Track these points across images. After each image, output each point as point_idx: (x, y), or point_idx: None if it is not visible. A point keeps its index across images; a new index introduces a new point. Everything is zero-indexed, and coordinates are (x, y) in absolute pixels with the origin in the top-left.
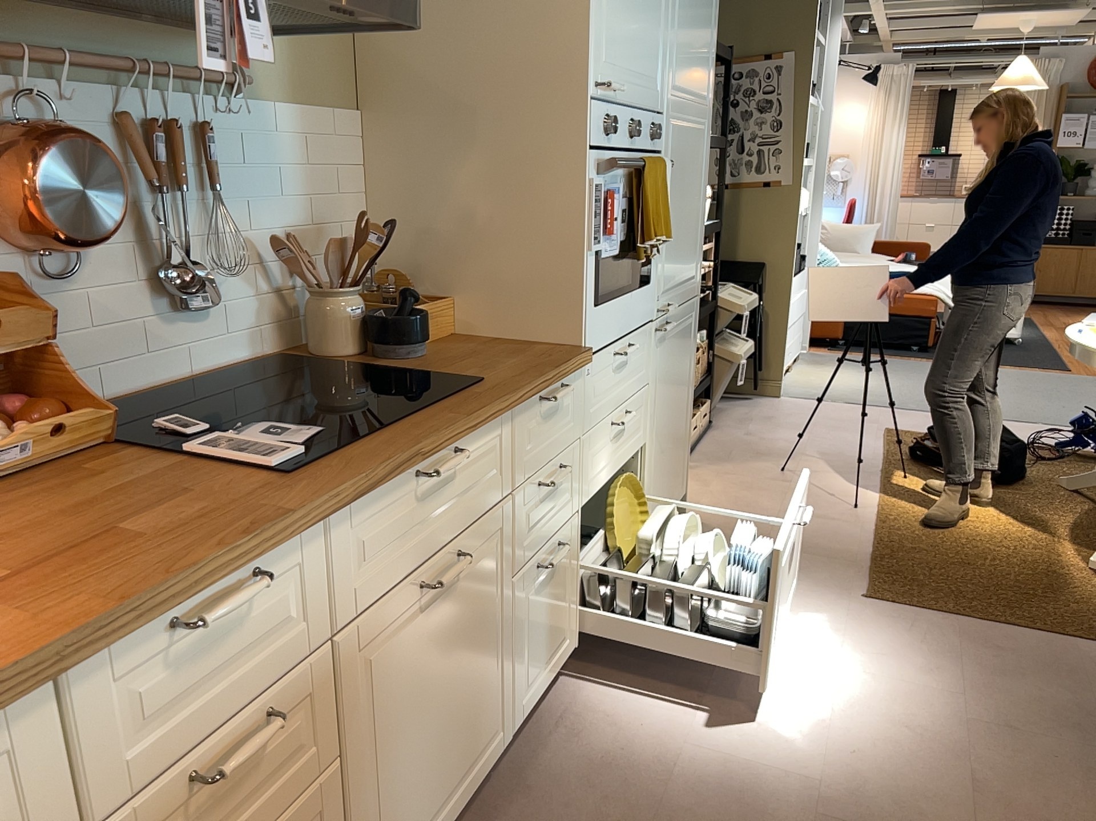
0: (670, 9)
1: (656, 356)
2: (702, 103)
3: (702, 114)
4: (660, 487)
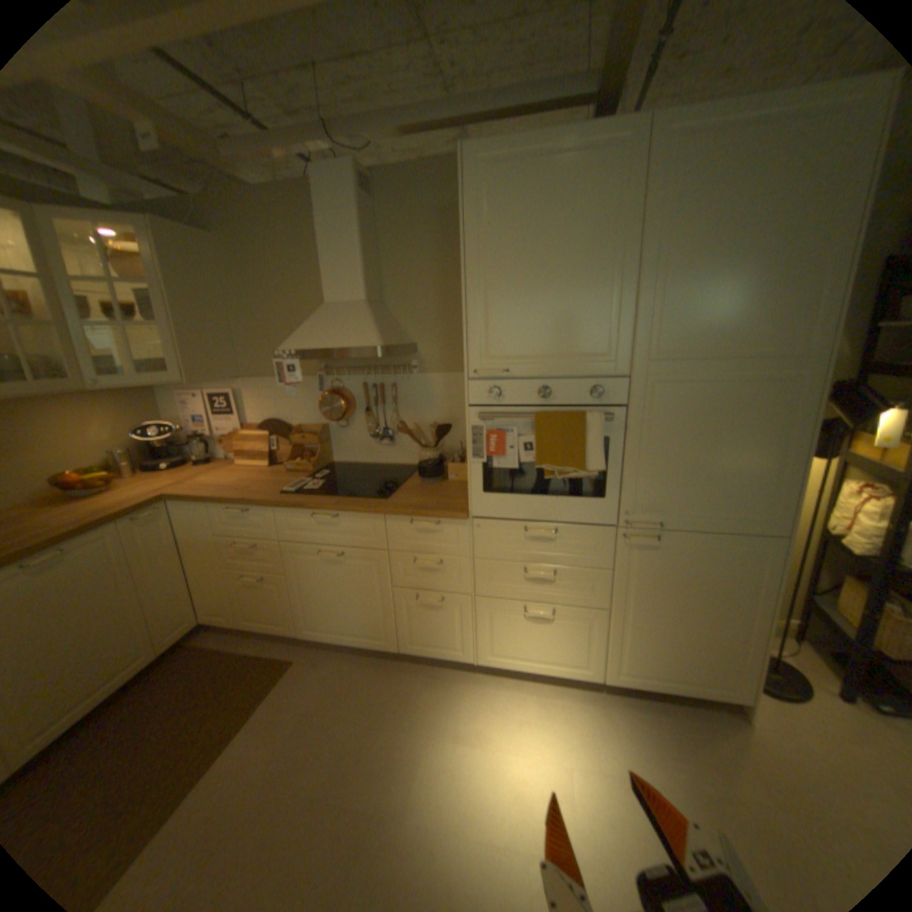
0: (637, 292)
1: (624, 554)
2: (780, 353)
3: (776, 364)
4: (649, 659)
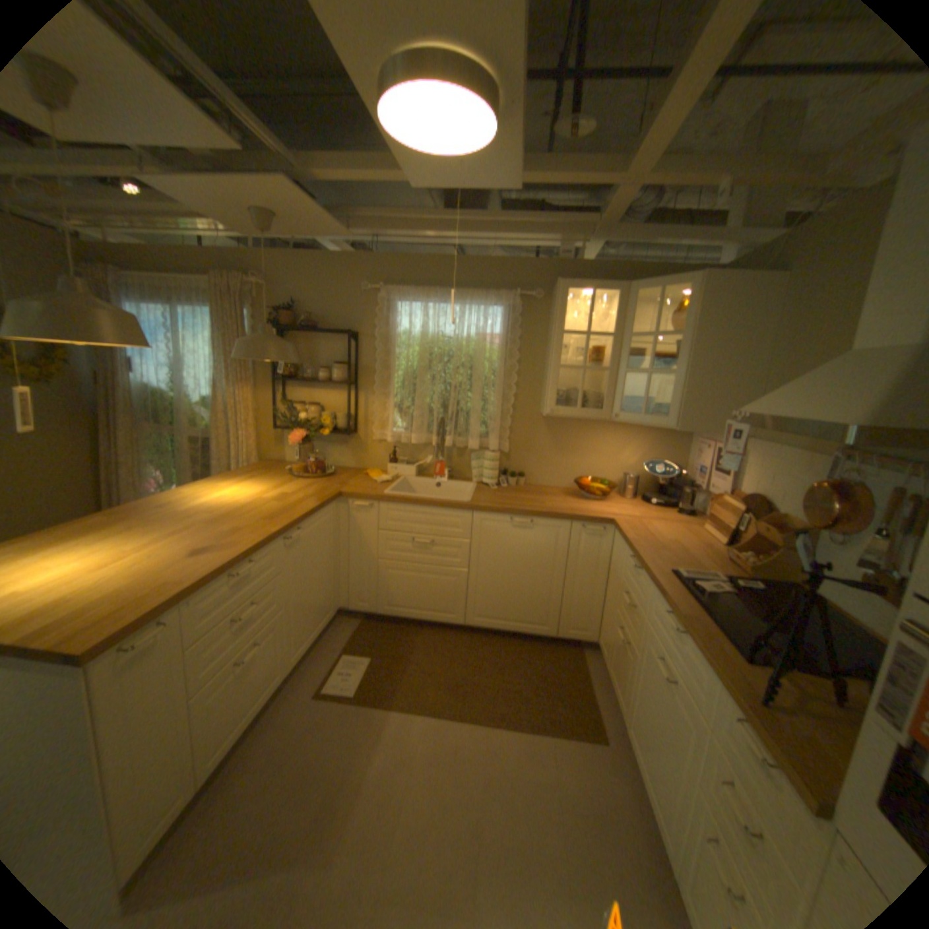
0: None
1: None
2: None
3: None
4: None
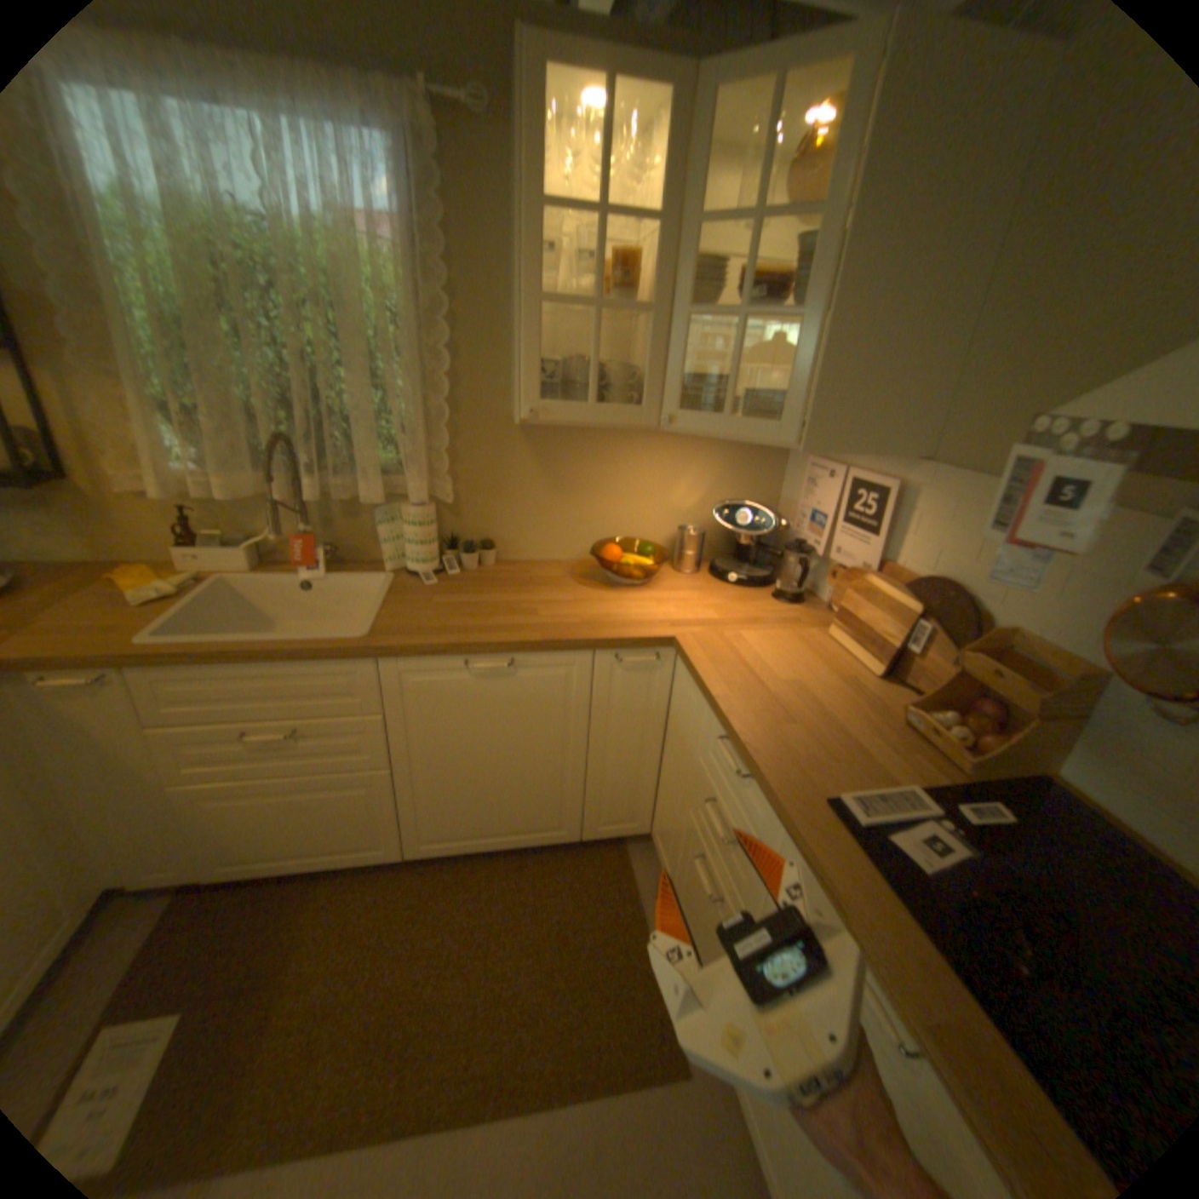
0: None
1: None
2: None
3: None
4: None
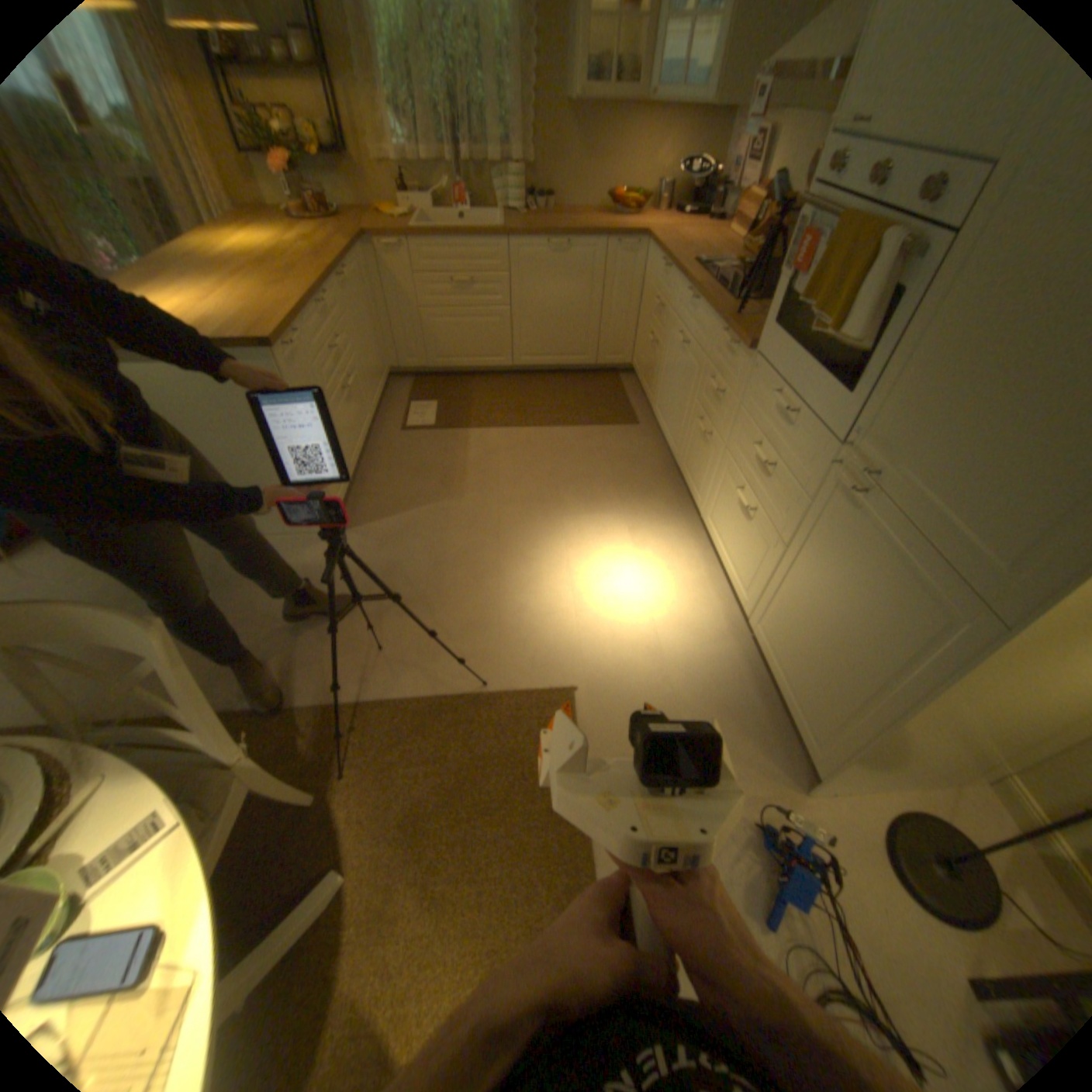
0: None
1: (824, 490)
2: None
3: None
4: (780, 632)
